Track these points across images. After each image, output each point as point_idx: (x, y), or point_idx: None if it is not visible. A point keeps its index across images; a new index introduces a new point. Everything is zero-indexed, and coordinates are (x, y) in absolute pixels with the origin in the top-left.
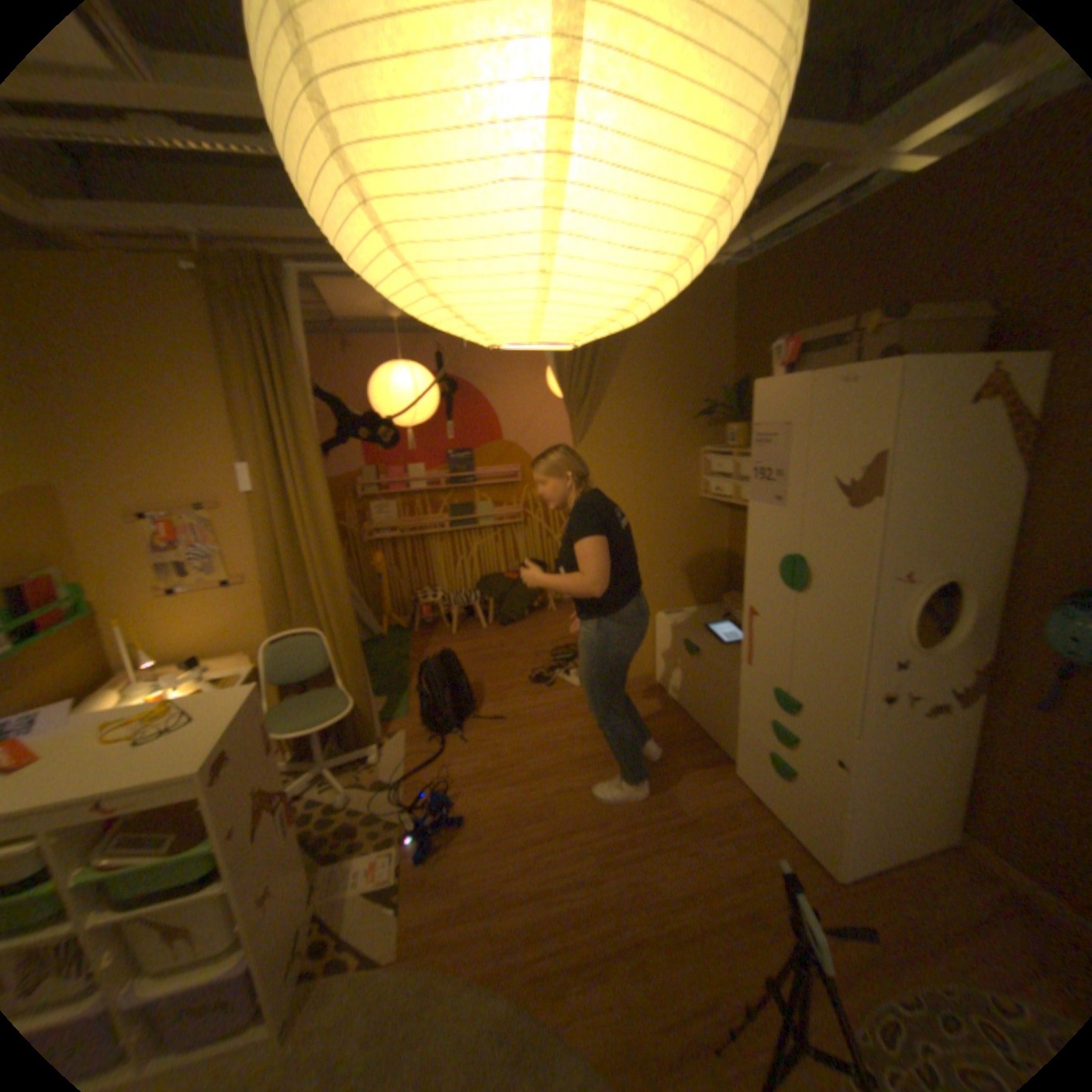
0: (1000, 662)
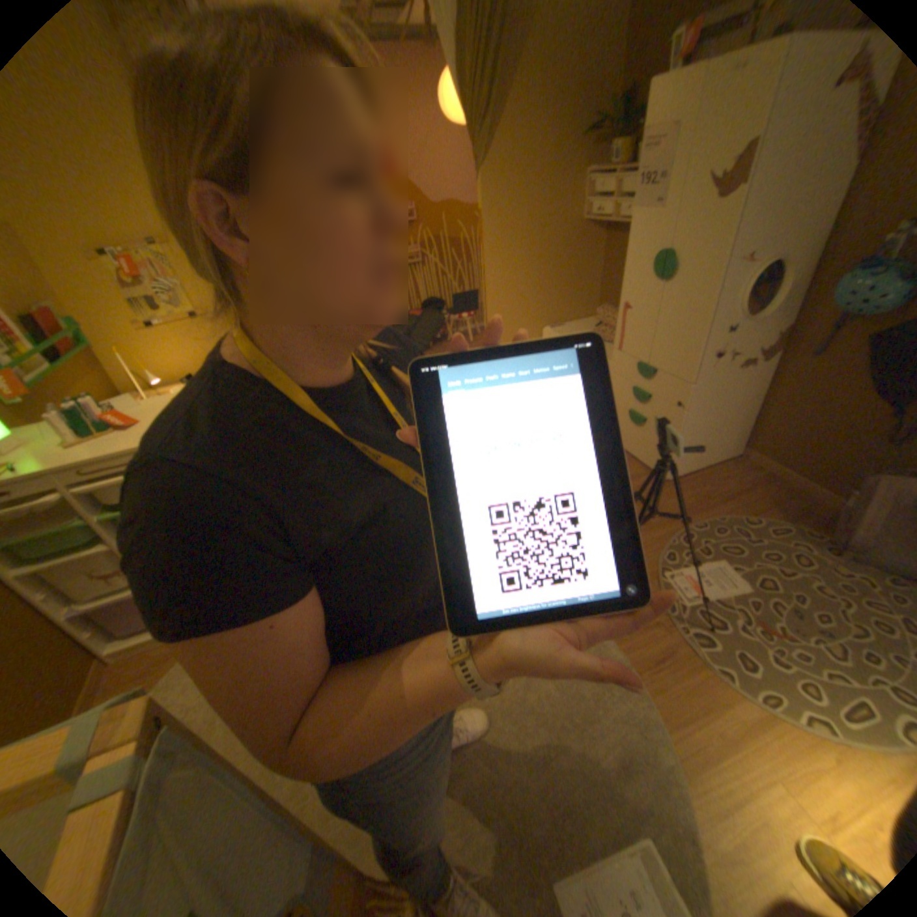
0: (797, 326)
